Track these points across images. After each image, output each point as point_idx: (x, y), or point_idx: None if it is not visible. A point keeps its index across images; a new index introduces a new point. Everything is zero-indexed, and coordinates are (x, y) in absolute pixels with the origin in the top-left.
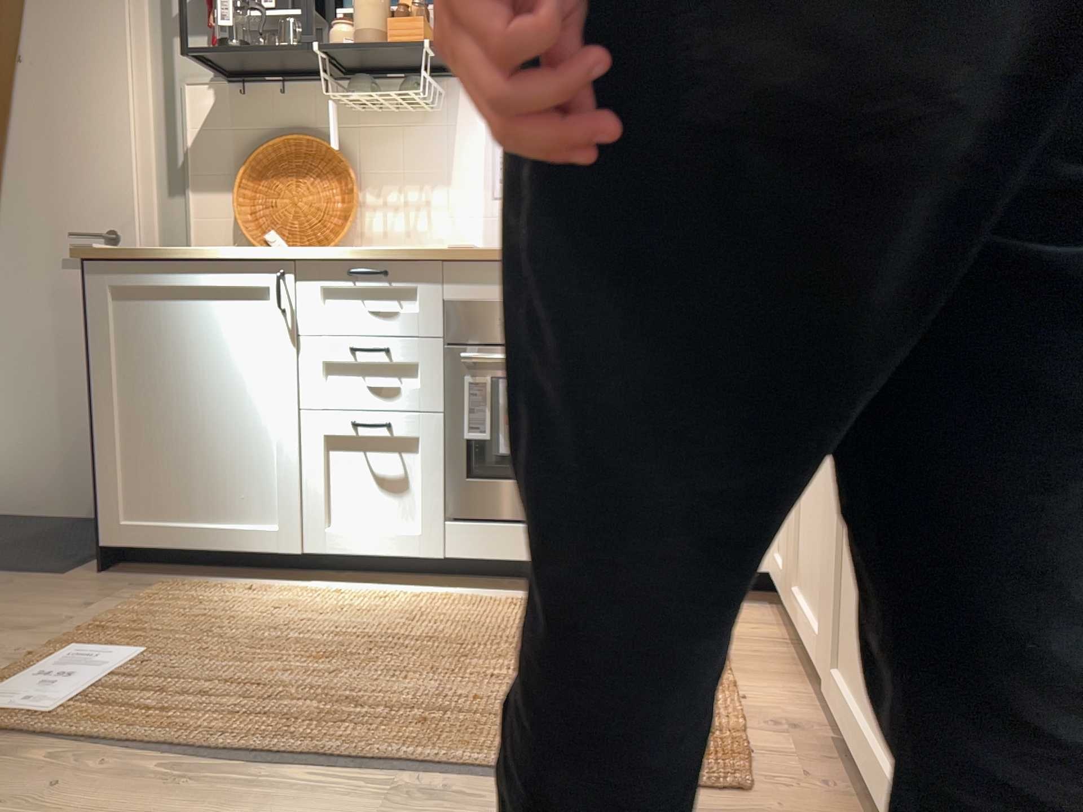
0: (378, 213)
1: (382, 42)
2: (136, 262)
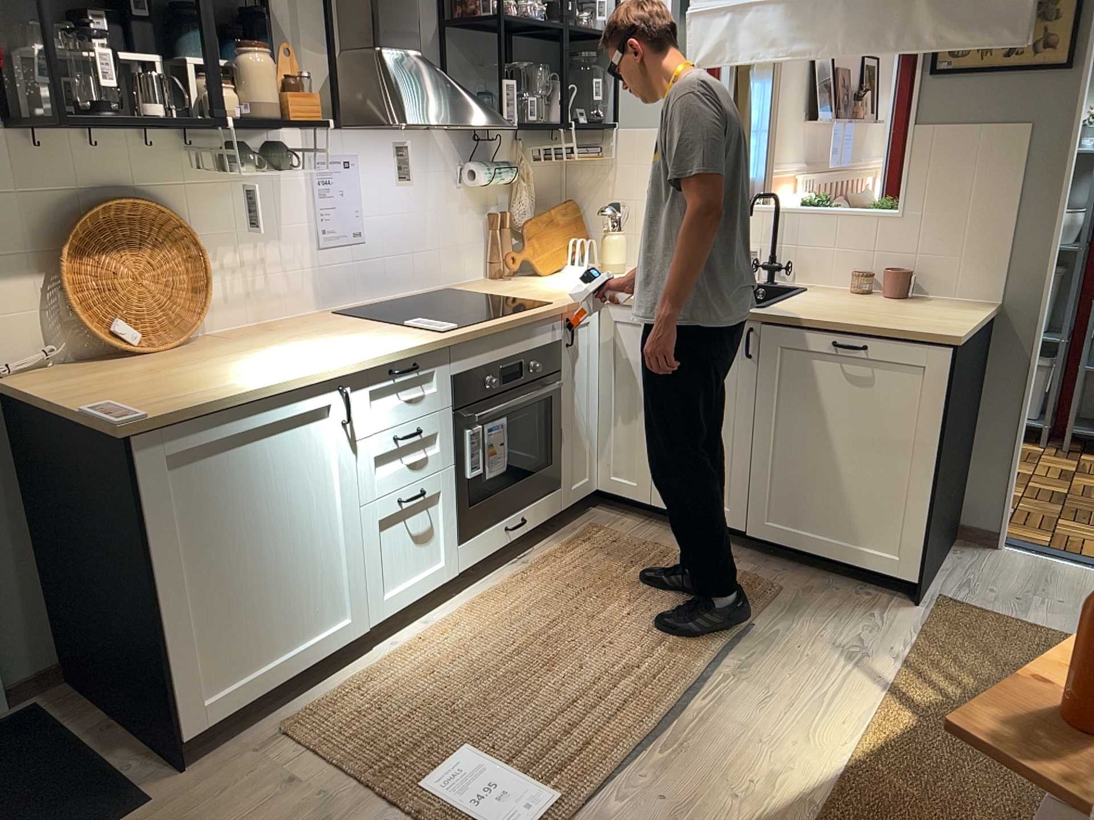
0: (217, 278)
1: (283, 116)
2: (198, 419)
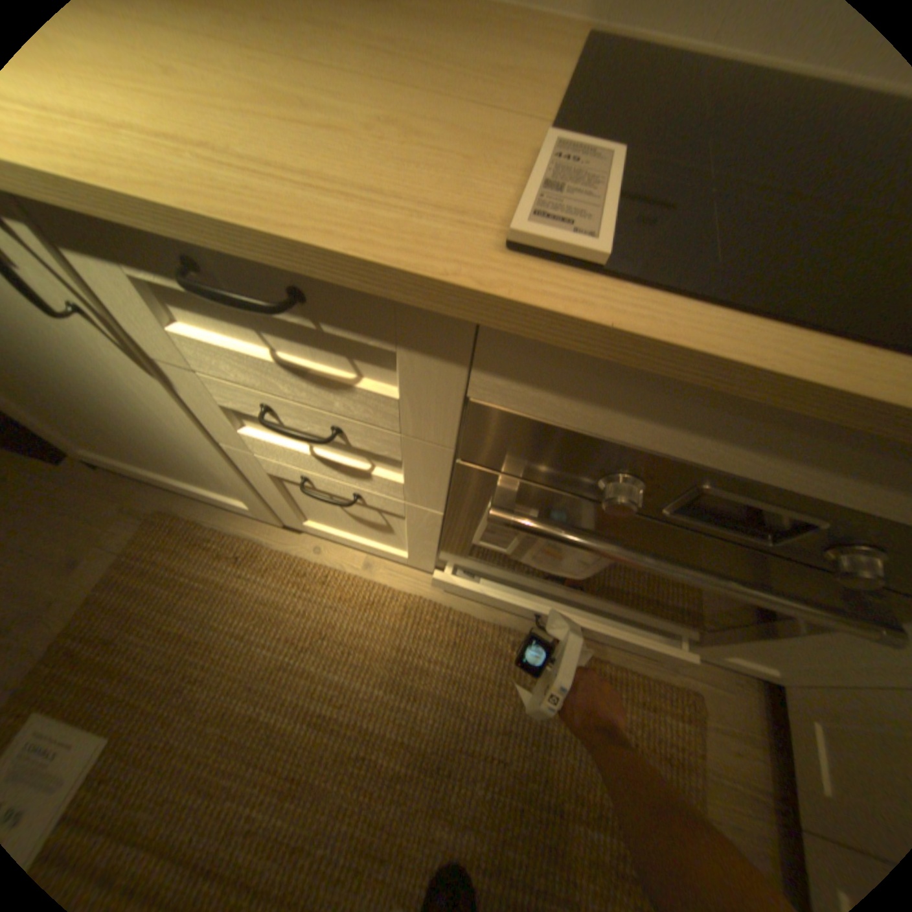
0: None
1: None
2: None
